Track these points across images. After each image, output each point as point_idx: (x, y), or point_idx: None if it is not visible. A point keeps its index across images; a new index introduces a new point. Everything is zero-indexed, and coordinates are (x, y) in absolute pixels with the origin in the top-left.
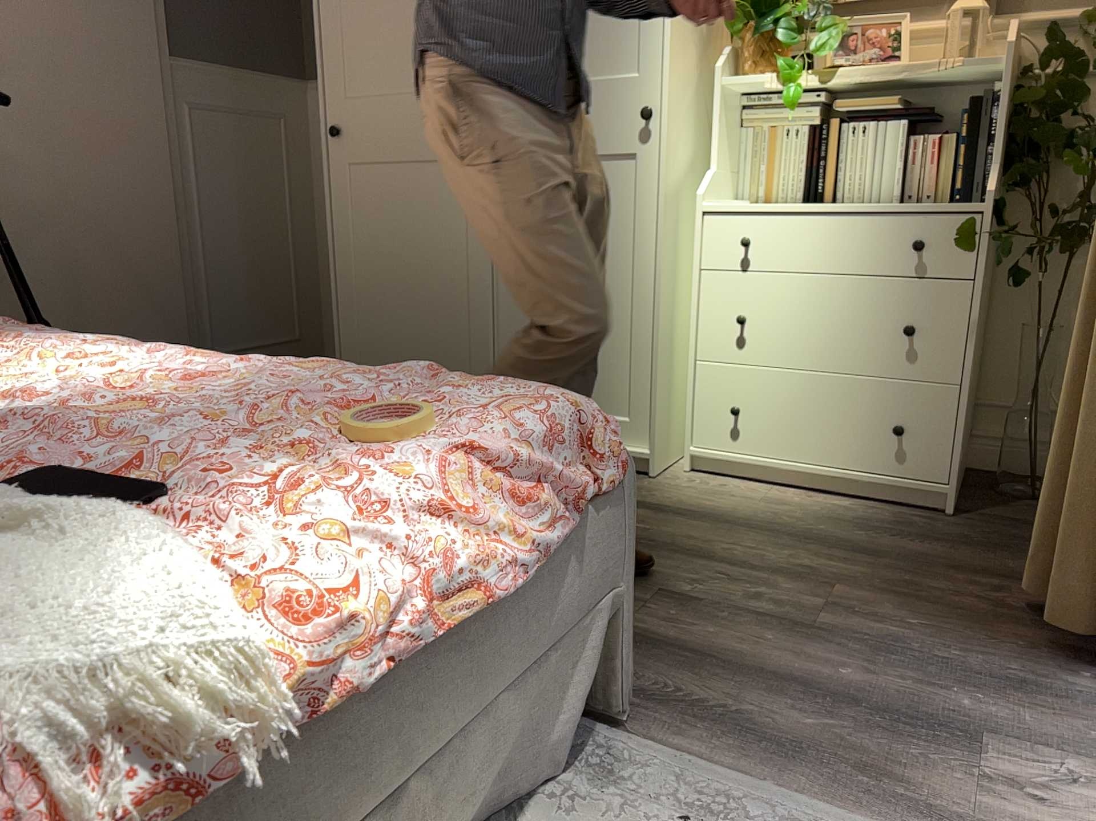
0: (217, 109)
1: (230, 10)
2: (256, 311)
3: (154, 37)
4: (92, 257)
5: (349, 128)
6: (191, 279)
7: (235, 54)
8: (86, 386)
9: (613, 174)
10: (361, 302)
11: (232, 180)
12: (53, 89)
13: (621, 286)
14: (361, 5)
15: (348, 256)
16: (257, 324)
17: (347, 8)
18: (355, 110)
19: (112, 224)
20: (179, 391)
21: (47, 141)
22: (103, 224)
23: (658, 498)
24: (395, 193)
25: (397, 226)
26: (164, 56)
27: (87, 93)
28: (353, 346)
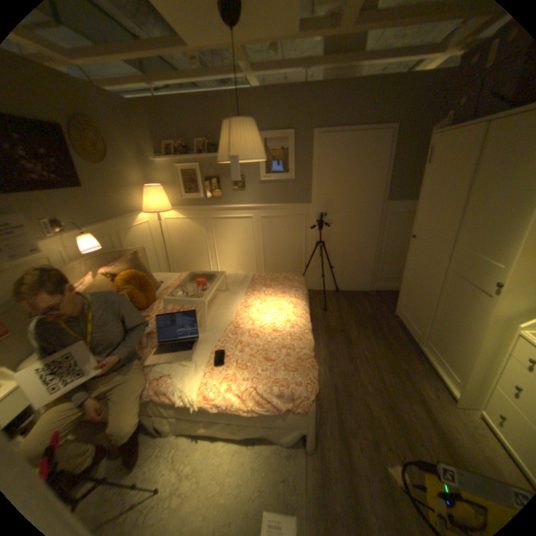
0: (399, 212)
1: (413, 182)
2: (397, 268)
3: (381, 197)
4: (349, 252)
5: (417, 236)
6: (376, 258)
7: (411, 195)
8: (271, 318)
9: (483, 297)
10: (407, 286)
11: (399, 232)
12: (348, 214)
13: (472, 338)
14: (429, 200)
15: (407, 272)
16: (396, 271)
17: (426, 200)
18: (419, 232)
19: (356, 244)
20: (268, 333)
21: (344, 226)
22: (354, 245)
23: (443, 415)
24: (421, 262)
25: (419, 271)
26: (383, 201)
27: (357, 214)
28: (402, 297)
